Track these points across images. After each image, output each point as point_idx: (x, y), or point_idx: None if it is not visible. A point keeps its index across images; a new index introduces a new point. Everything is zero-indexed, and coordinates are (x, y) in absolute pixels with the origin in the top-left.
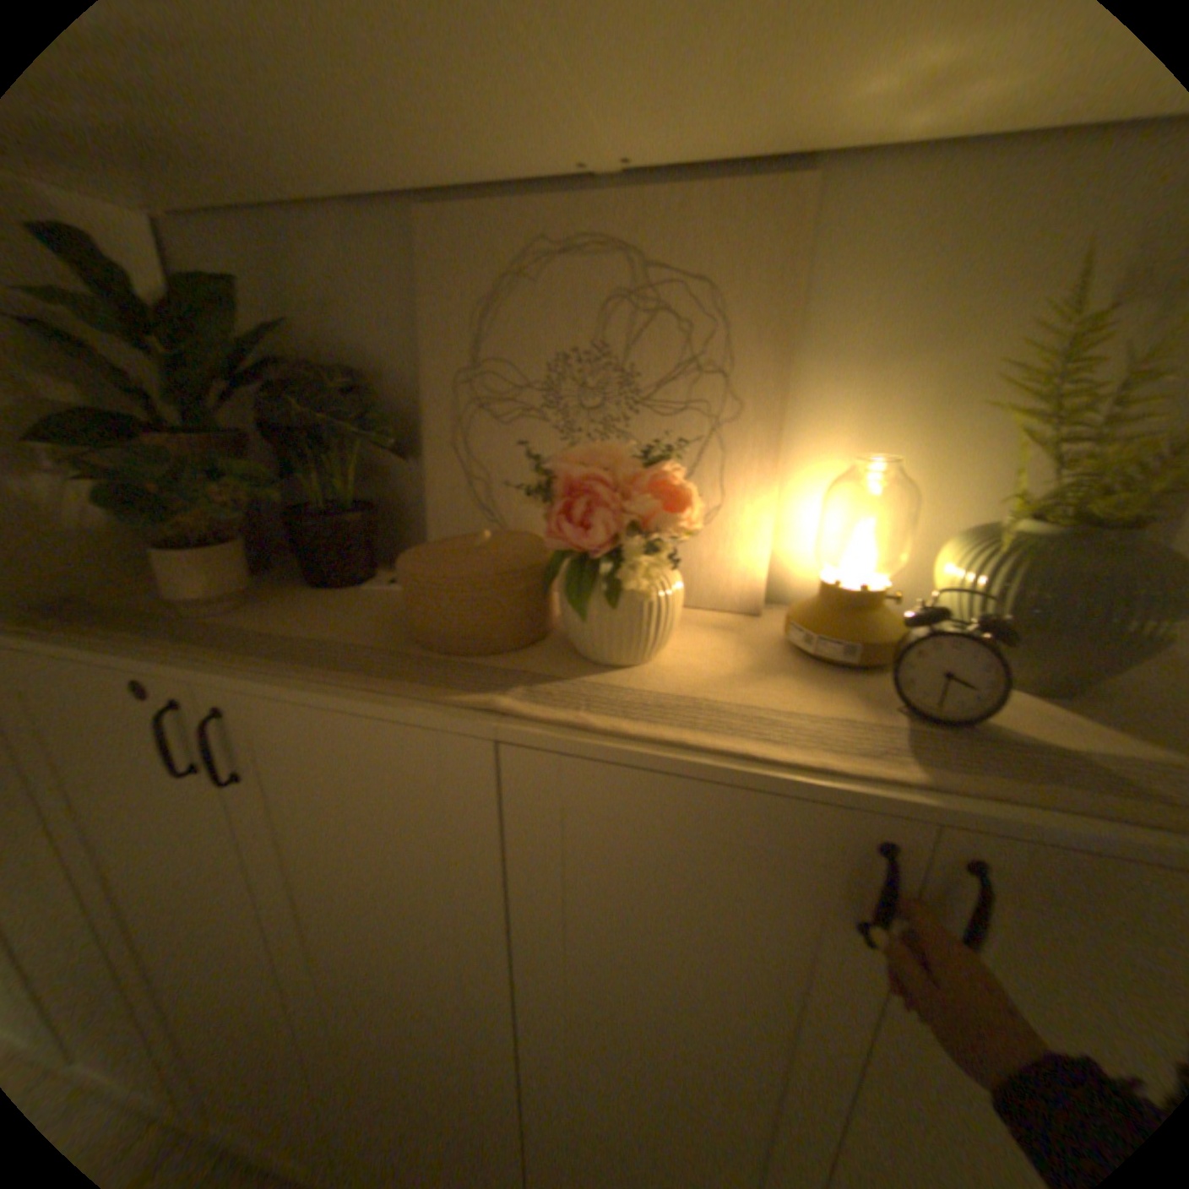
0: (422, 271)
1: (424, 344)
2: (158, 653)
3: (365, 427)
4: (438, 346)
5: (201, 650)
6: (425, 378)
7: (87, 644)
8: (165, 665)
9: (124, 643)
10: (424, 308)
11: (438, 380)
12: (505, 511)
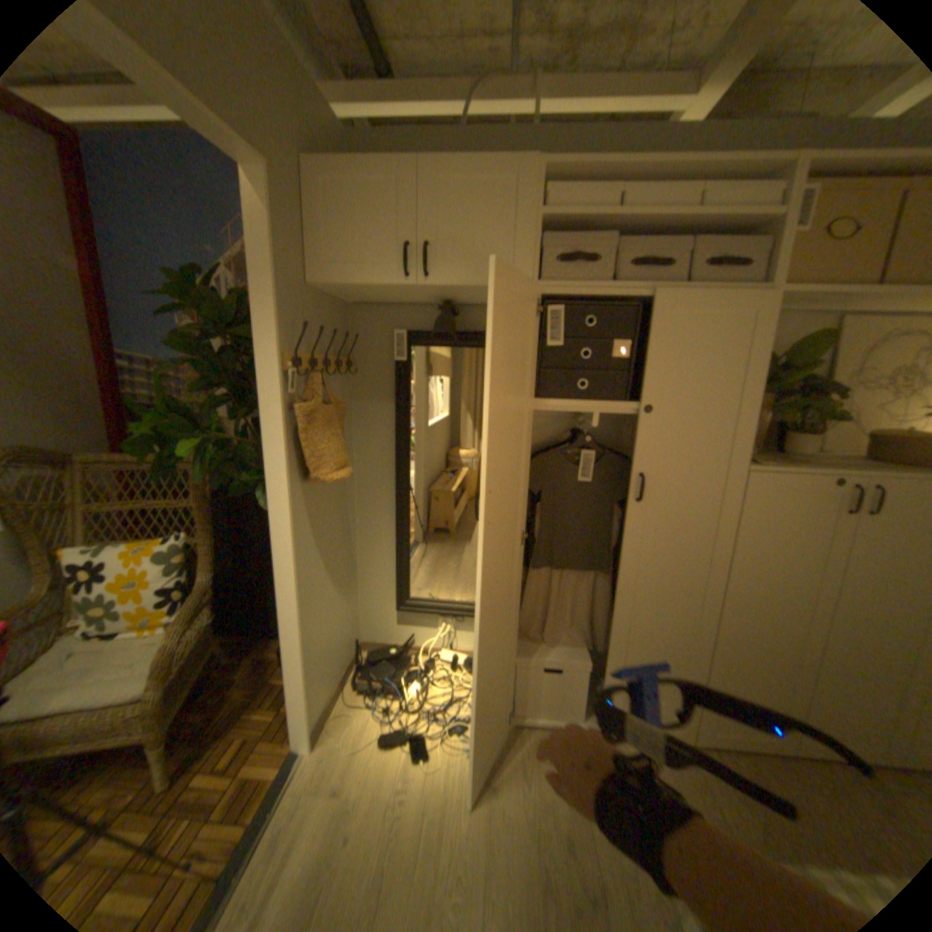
0: (844, 340)
1: (838, 364)
2: (852, 470)
3: (837, 394)
4: (847, 365)
5: (860, 469)
6: (835, 376)
7: (819, 469)
8: (865, 473)
9: (829, 468)
10: (842, 352)
11: (844, 377)
12: (865, 425)
